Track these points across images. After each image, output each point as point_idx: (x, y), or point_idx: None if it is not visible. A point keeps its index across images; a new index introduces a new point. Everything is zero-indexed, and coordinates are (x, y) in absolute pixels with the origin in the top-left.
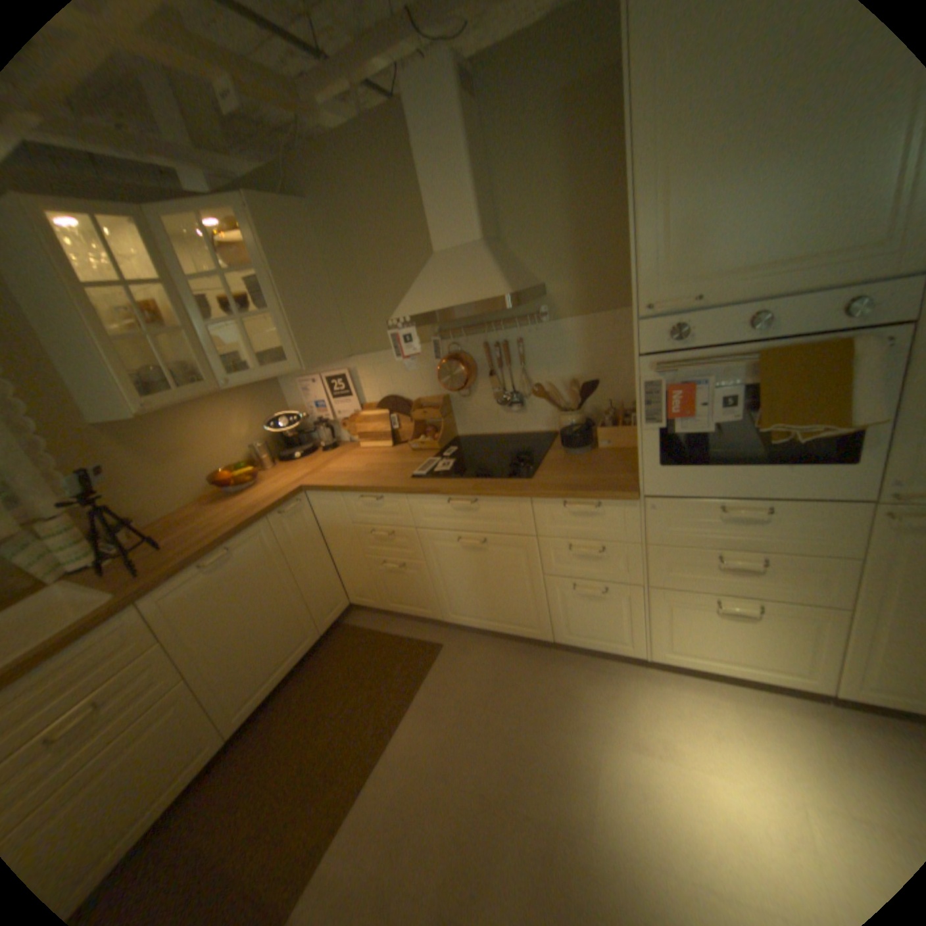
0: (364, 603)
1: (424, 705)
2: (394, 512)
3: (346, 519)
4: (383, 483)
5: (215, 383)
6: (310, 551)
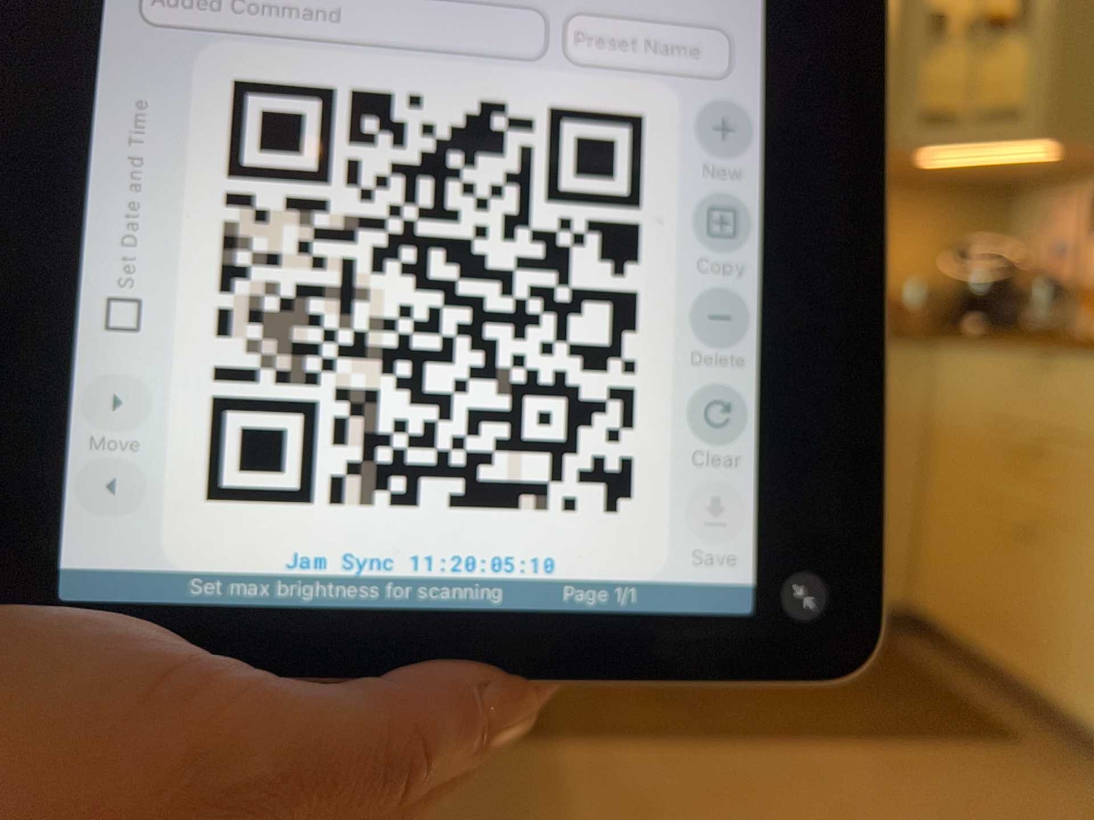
0: (937, 612)
1: (908, 767)
2: (1071, 401)
3: (983, 409)
4: (1078, 334)
5: (903, 135)
6: (895, 449)
